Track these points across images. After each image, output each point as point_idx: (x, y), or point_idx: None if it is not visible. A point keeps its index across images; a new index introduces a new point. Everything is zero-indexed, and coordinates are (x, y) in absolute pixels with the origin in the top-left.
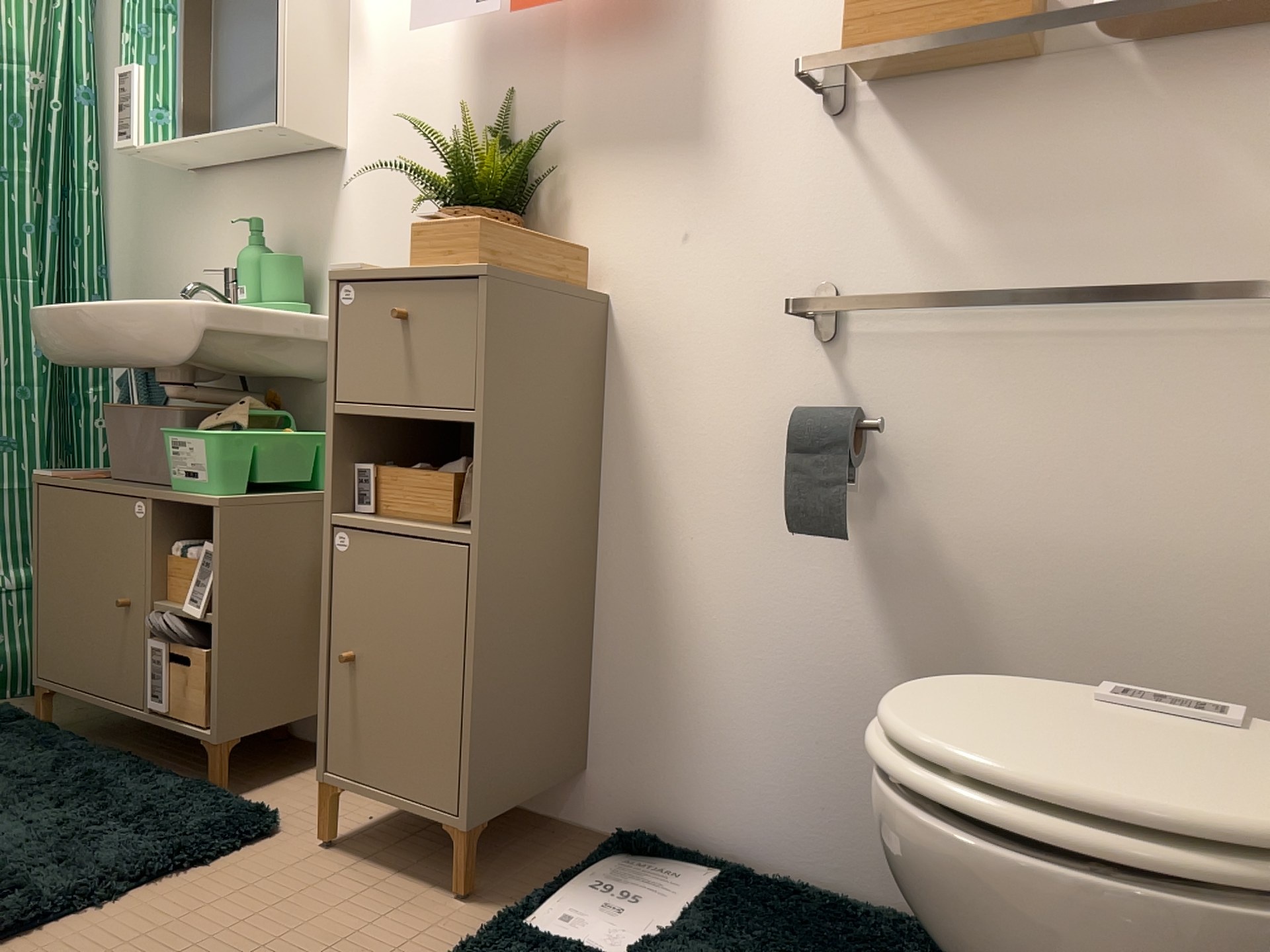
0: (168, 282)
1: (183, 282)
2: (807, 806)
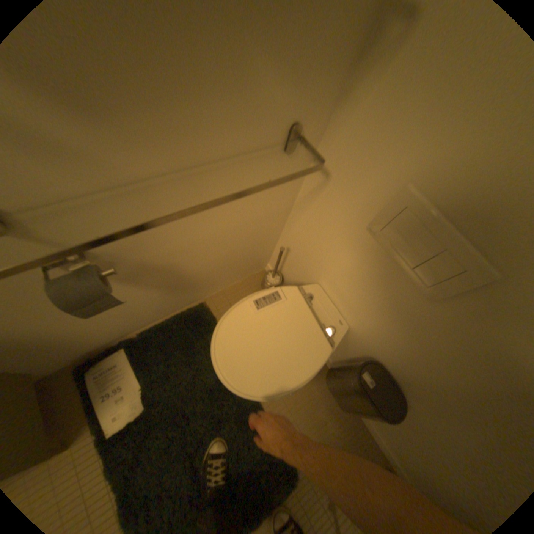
0: None
1: None
2: (133, 320)
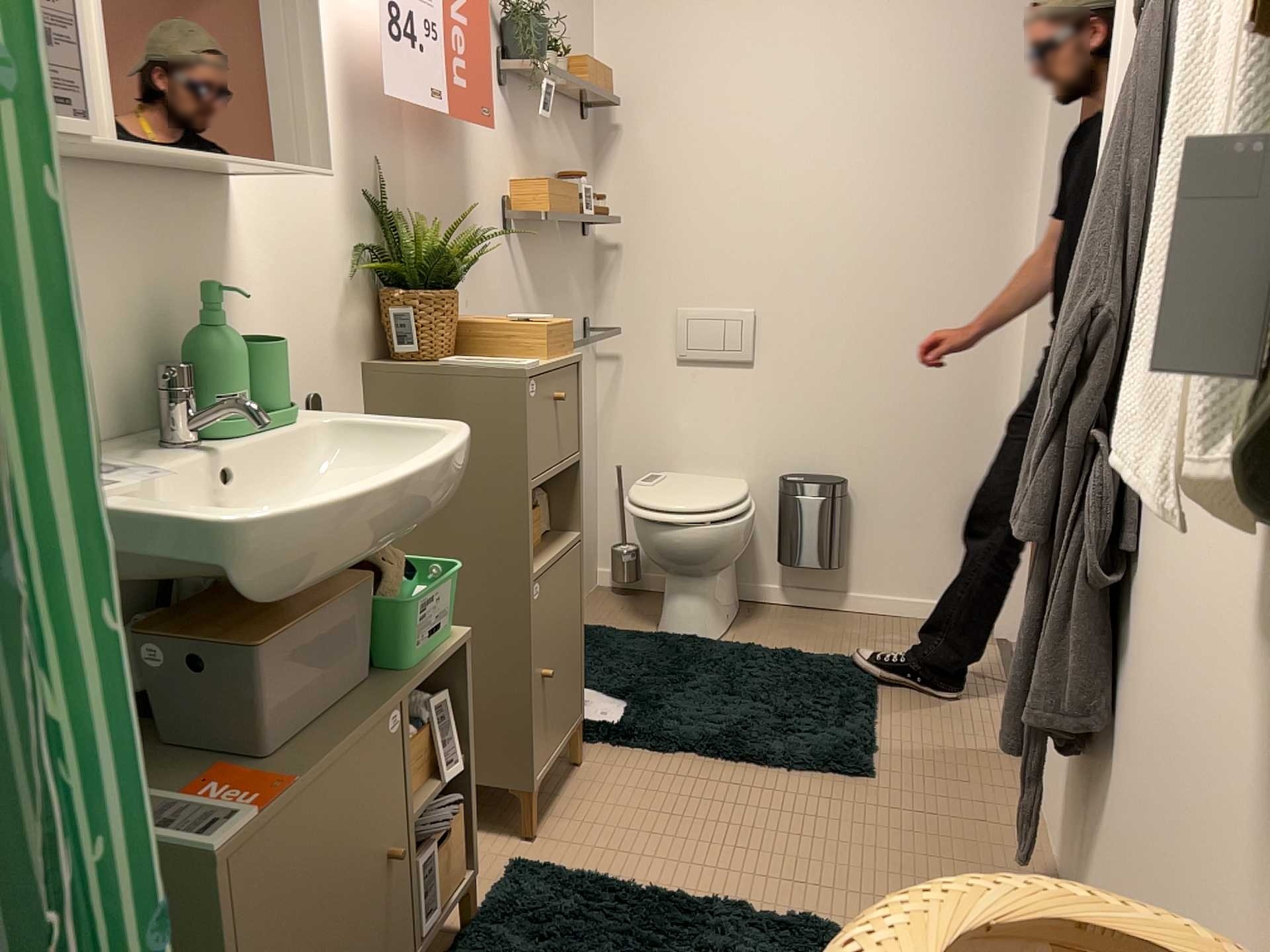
0: None
1: None
2: None
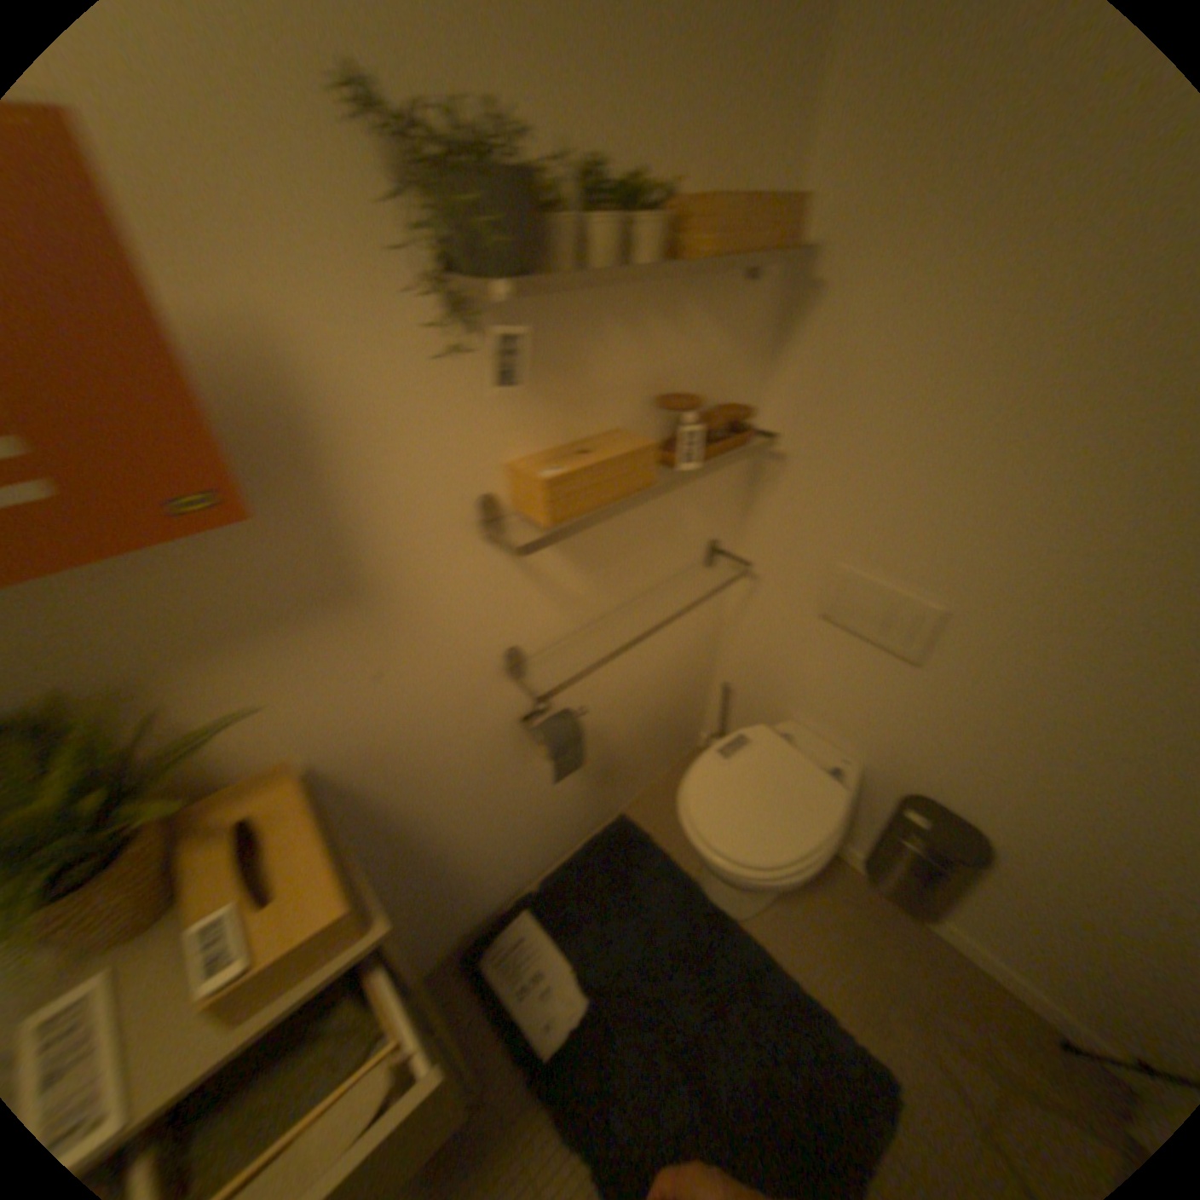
0: None
1: None
2: (542, 850)
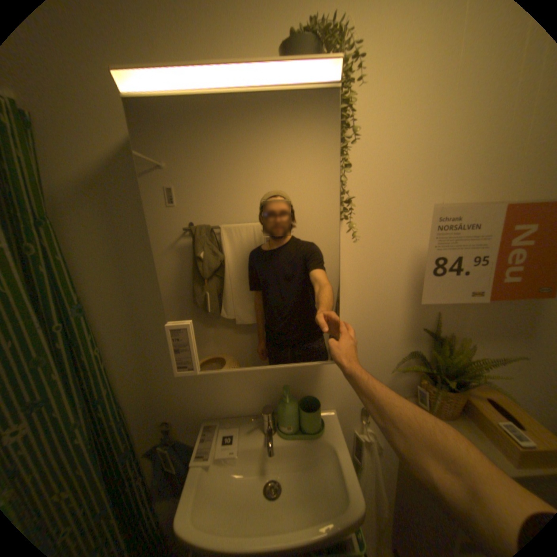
0: (179, 402)
1: (193, 401)
2: None
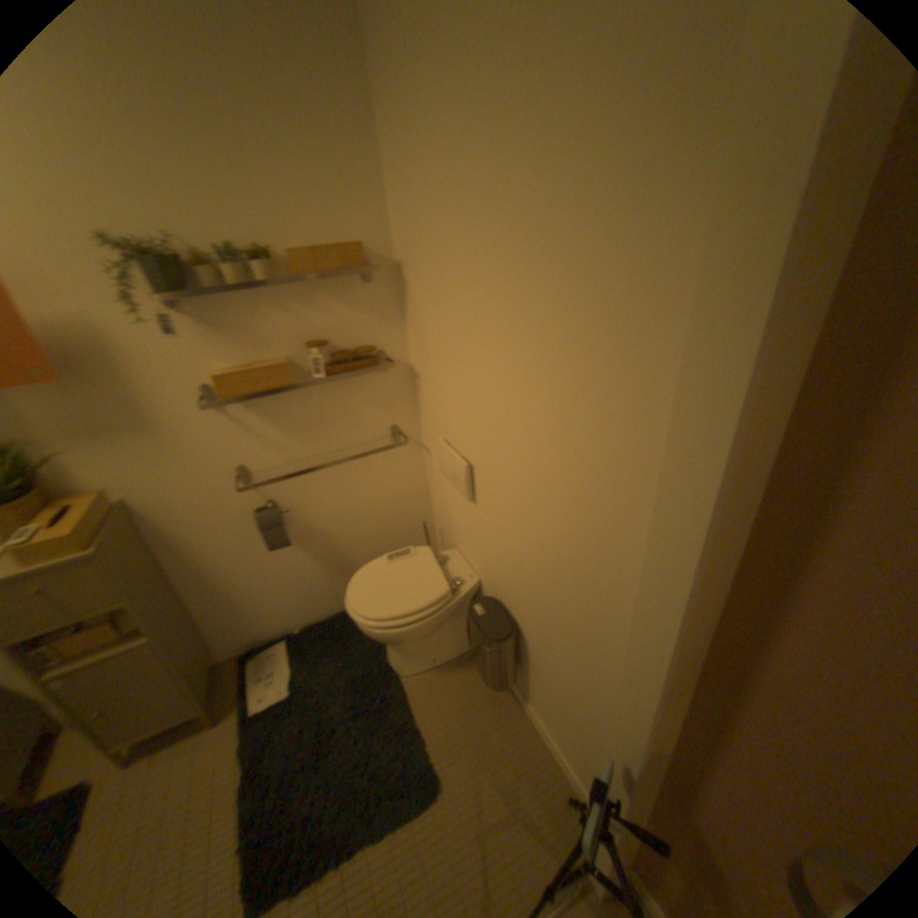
0: None
1: None
2: (297, 608)
